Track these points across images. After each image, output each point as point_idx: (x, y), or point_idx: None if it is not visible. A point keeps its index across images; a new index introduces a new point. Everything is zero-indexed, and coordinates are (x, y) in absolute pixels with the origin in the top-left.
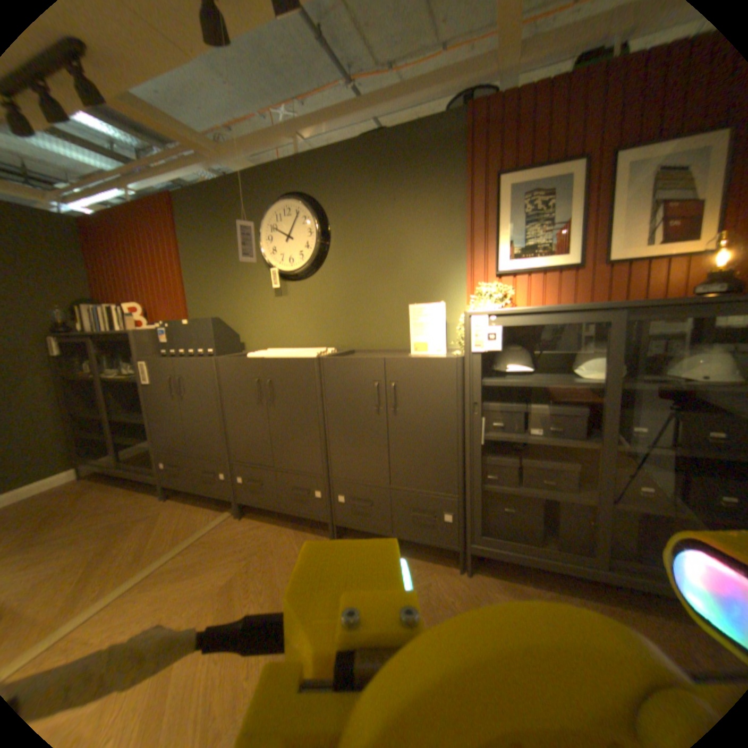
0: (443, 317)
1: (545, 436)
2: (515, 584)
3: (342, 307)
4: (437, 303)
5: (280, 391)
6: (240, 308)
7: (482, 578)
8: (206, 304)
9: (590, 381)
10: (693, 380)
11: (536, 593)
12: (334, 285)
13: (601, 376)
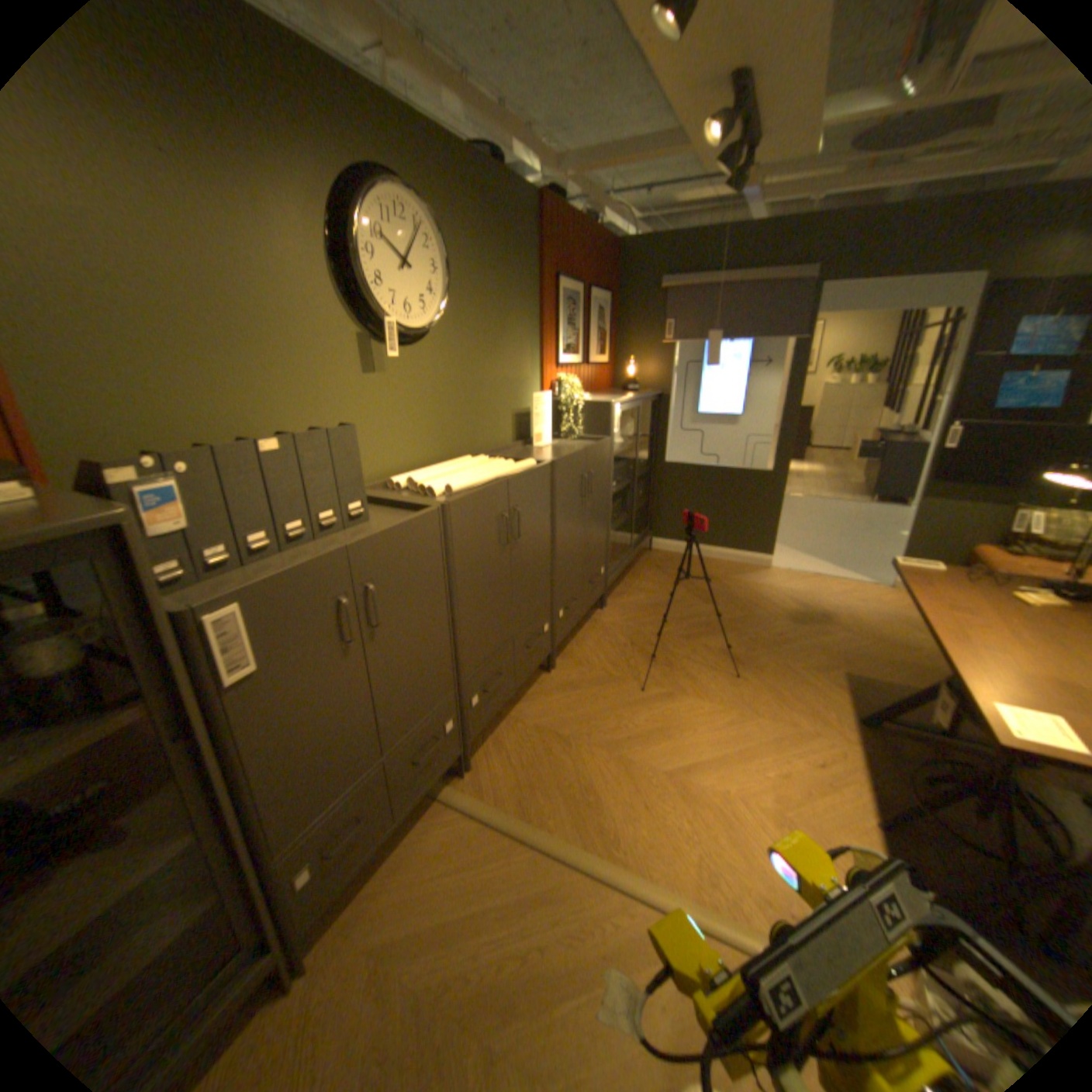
0: (550, 408)
1: (616, 487)
2: (613, 594)
3: (458, 397)
4: (547, 394)
5: (523, 523)
6: (276, 399)
7: (607, 604)
8: (136, 388)
9: (619, 446)
10: (633, 438)
11: (620, 590)
12: (448, 364)
13: (620, 442)
